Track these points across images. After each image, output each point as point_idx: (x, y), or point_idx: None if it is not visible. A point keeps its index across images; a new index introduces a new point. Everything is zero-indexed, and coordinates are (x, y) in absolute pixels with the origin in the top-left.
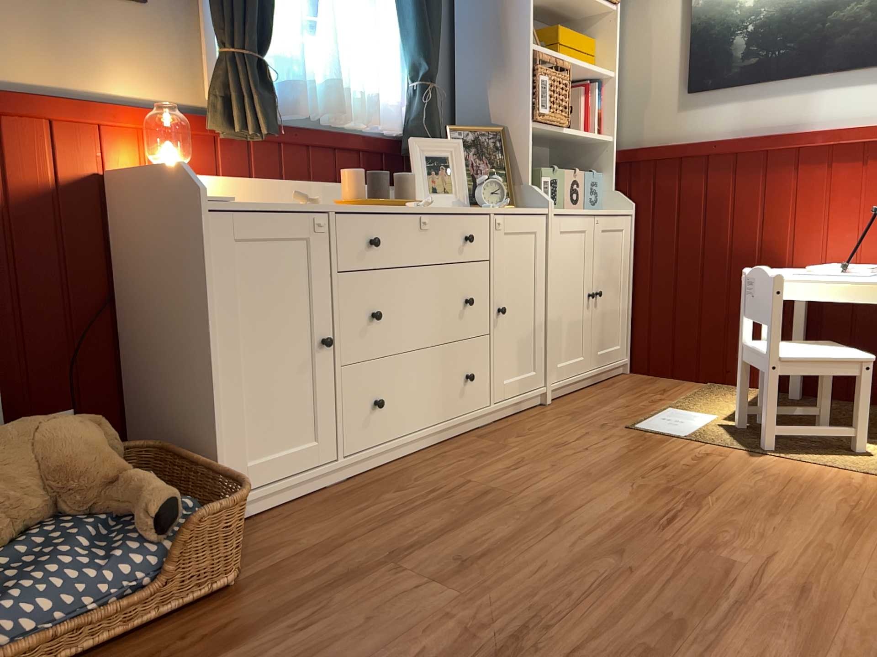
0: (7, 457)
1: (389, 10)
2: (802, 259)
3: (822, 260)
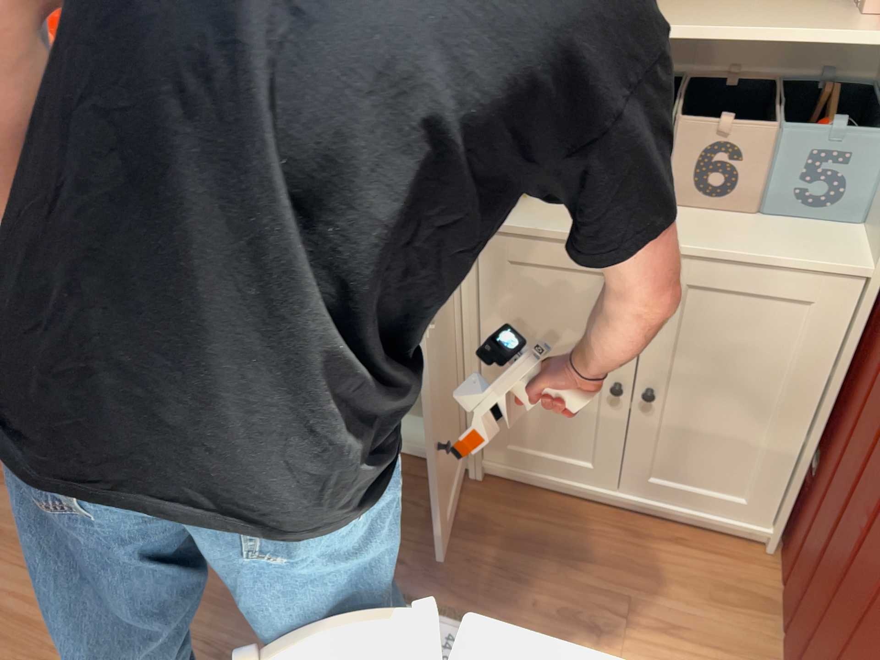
0: None
1: None
2: None
3: None
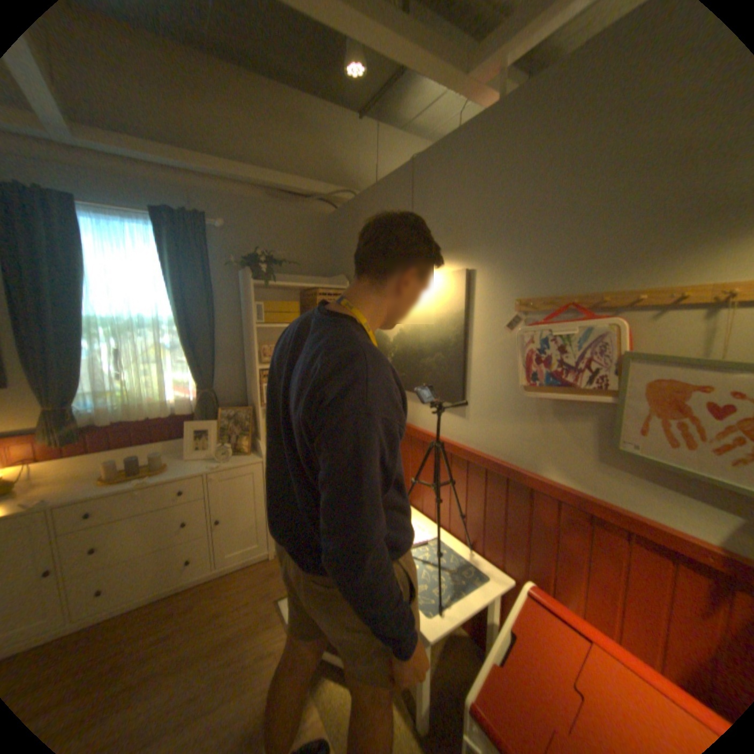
0: None
1: (180, 355)
2: (415, 504)
3: (422, 509)
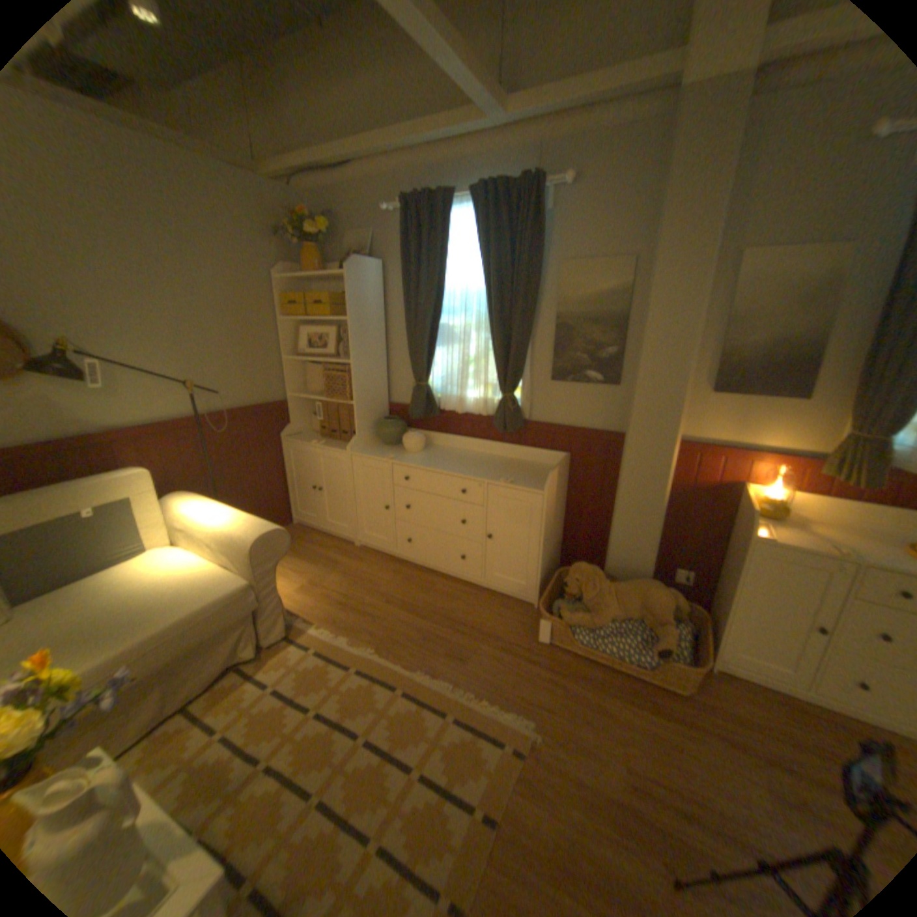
0: (635, 594)
1: None
2: None
3: None
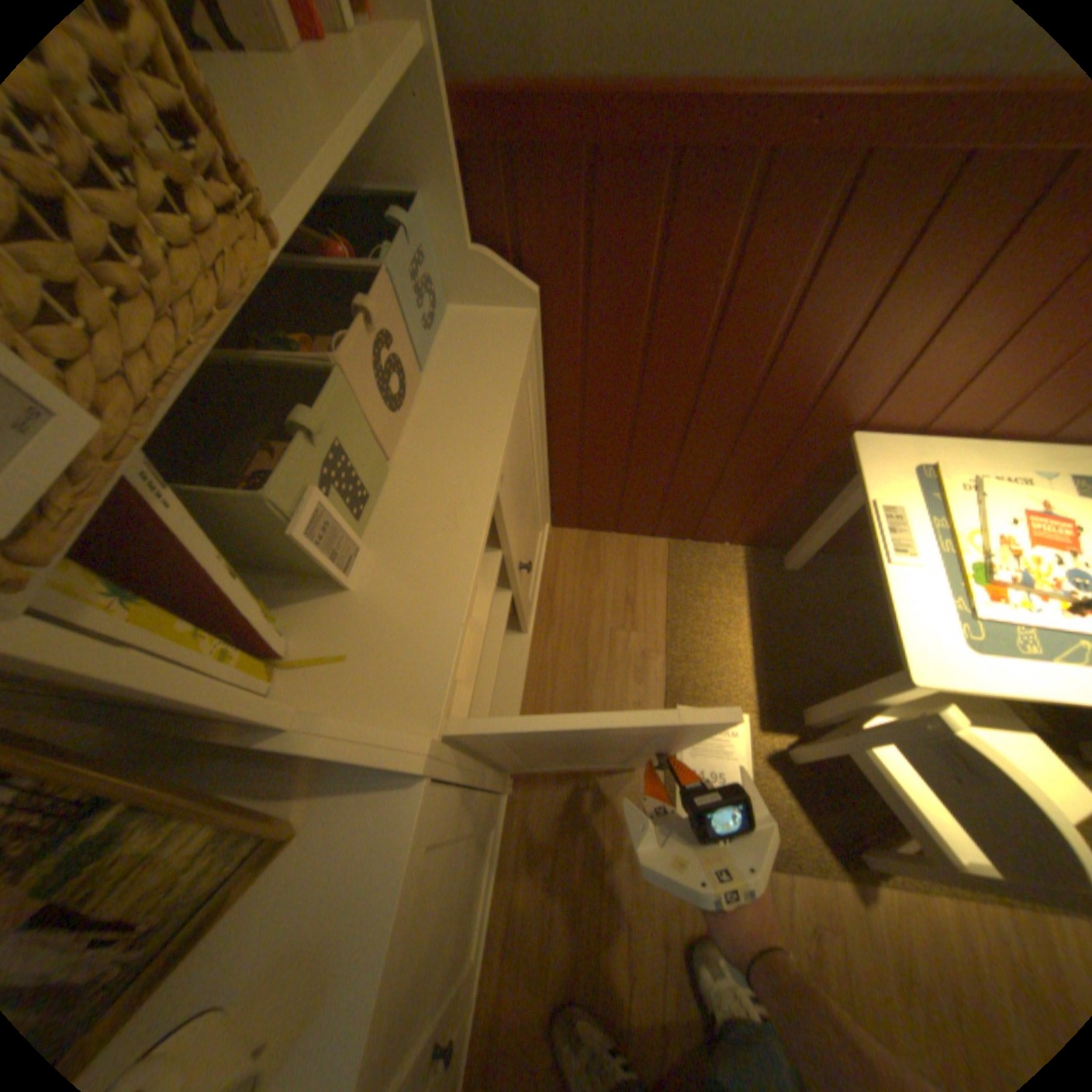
0: None
1: None
2: (897, 415)
3: (934, 418)
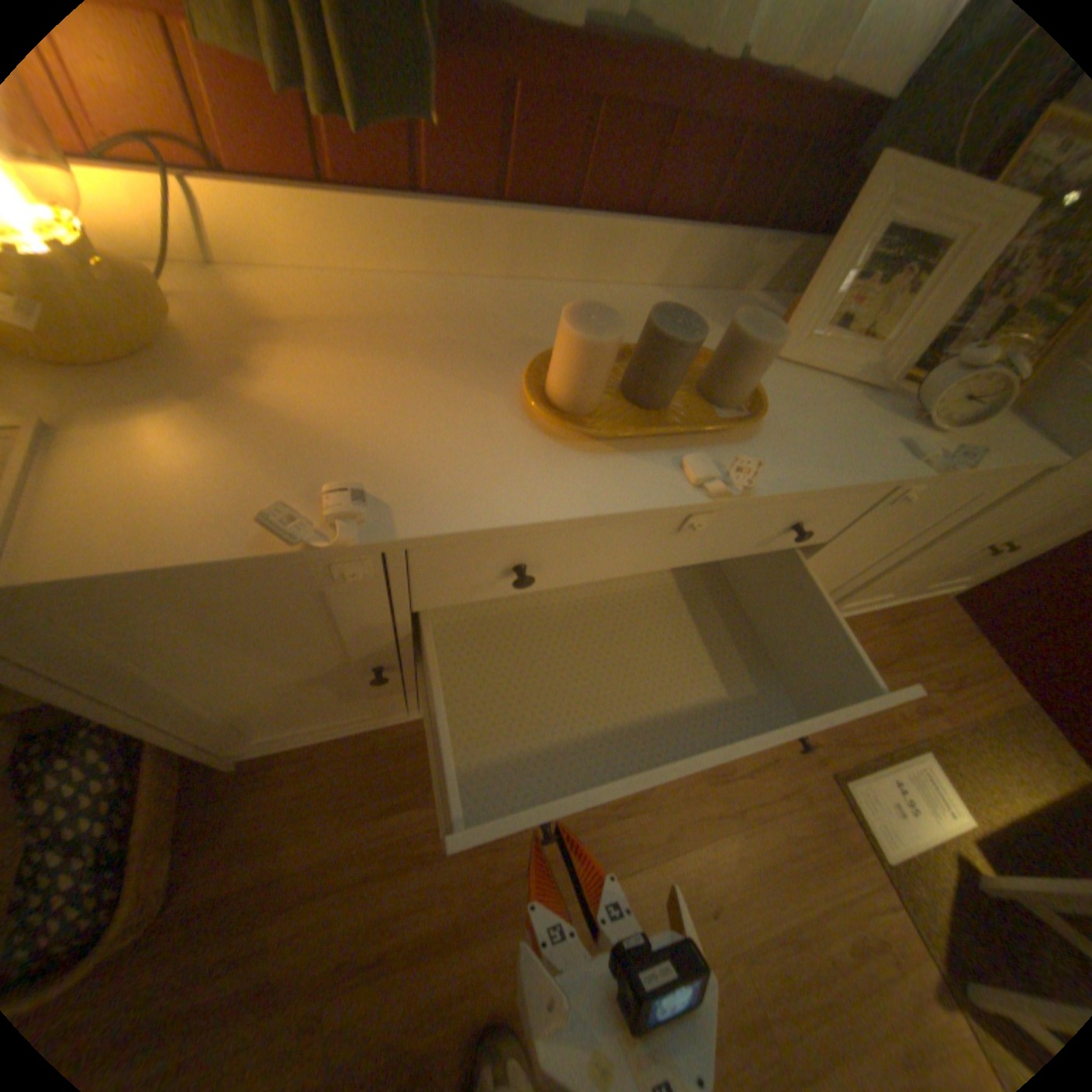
0: None
1: None
2: None
3: None
